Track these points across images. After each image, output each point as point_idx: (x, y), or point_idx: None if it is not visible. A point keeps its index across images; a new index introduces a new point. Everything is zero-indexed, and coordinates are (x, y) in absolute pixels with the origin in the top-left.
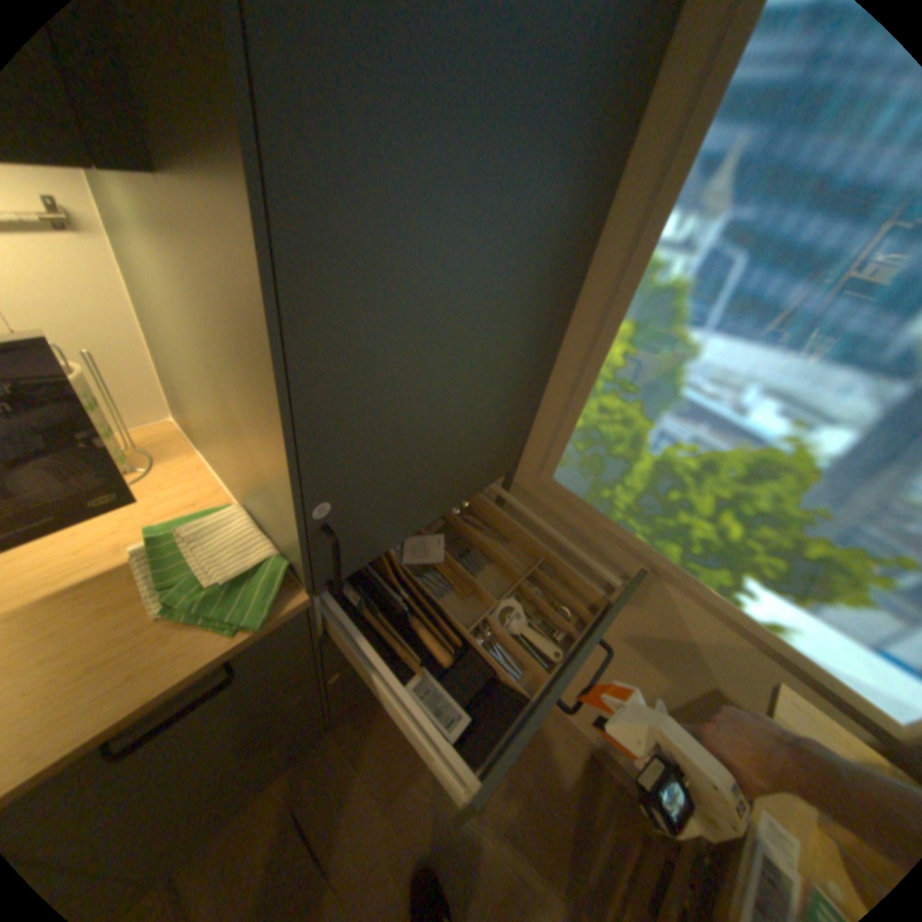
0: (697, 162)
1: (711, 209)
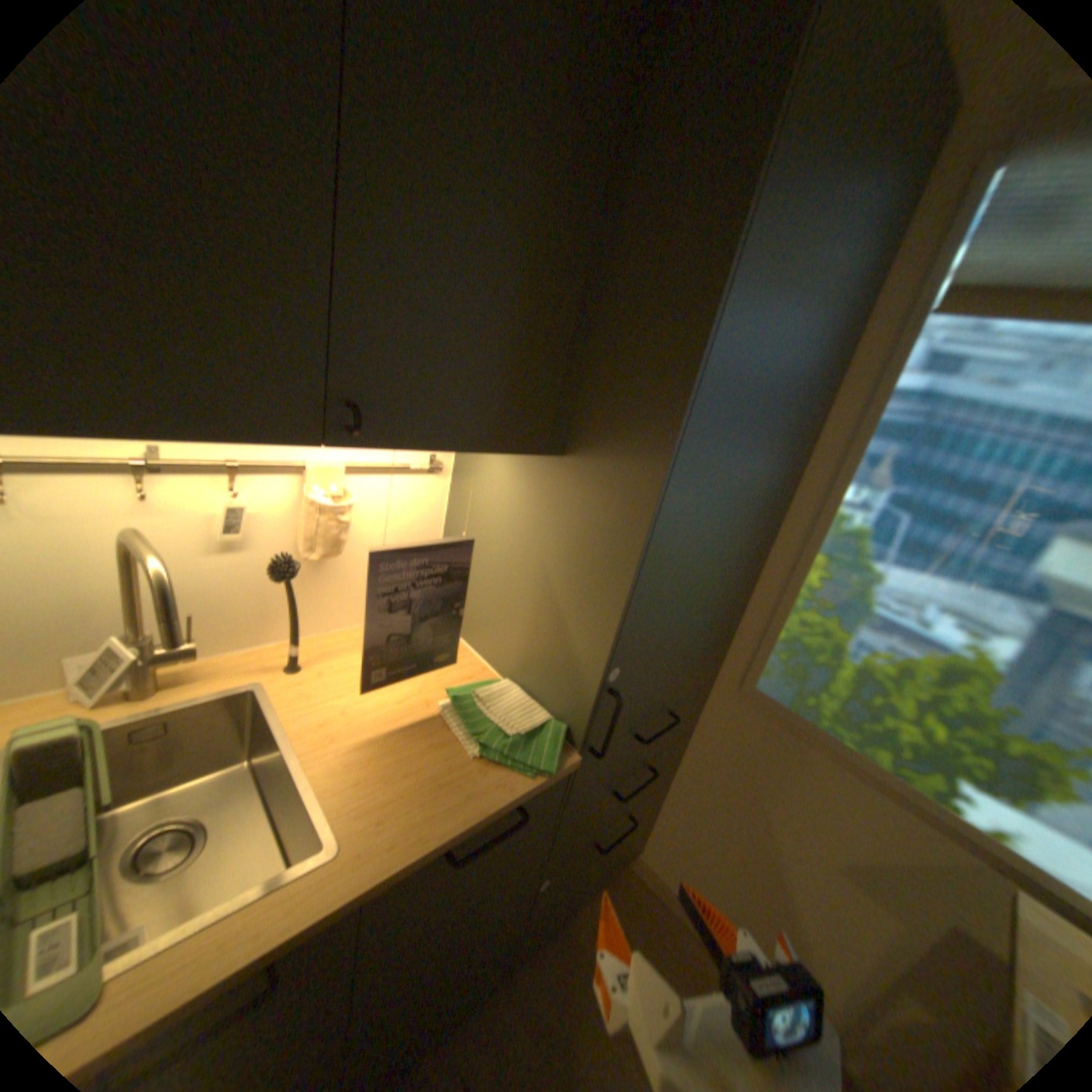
0: (864, 458)
1: (878, 485)
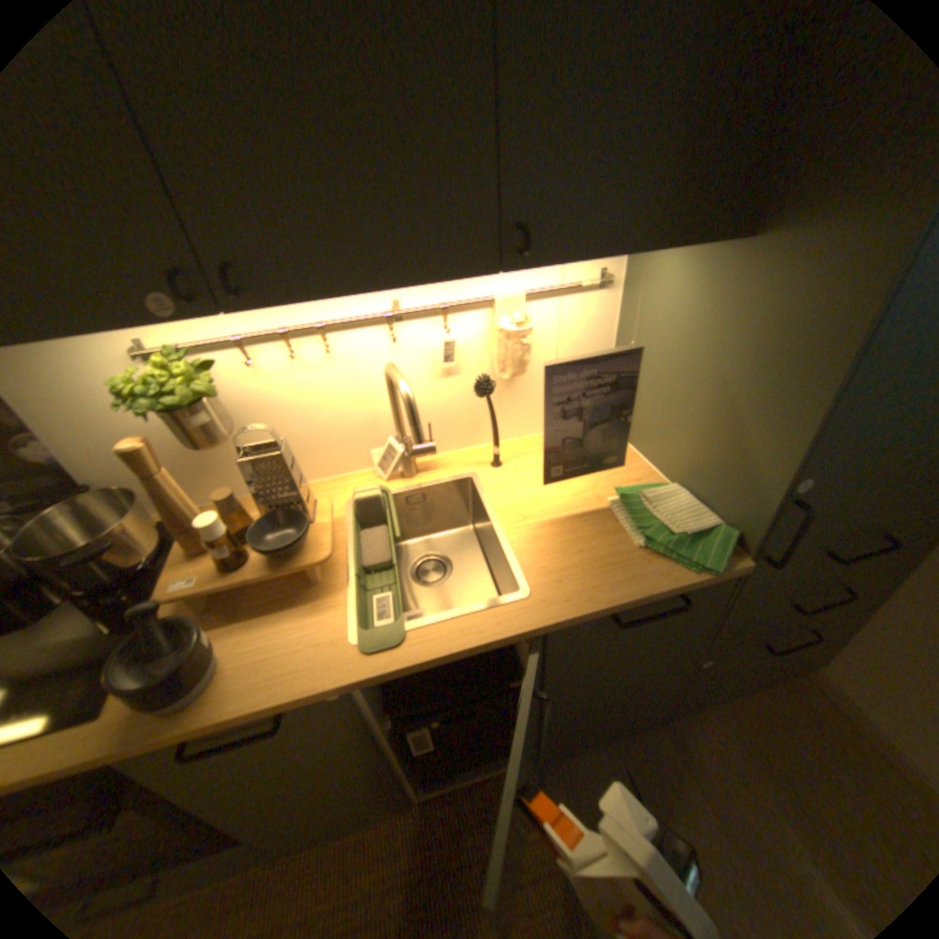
0: None
1: None
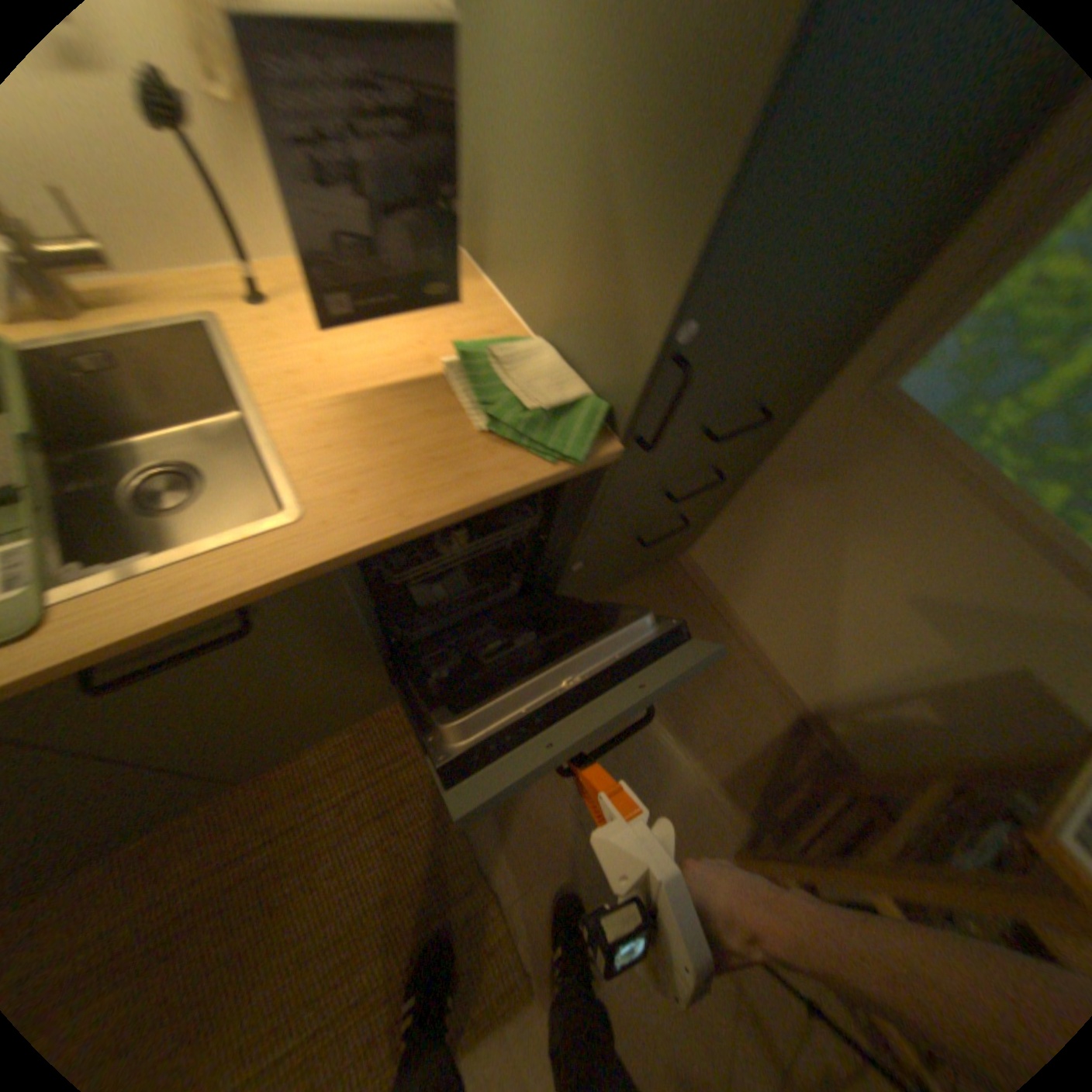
0: None
1: None
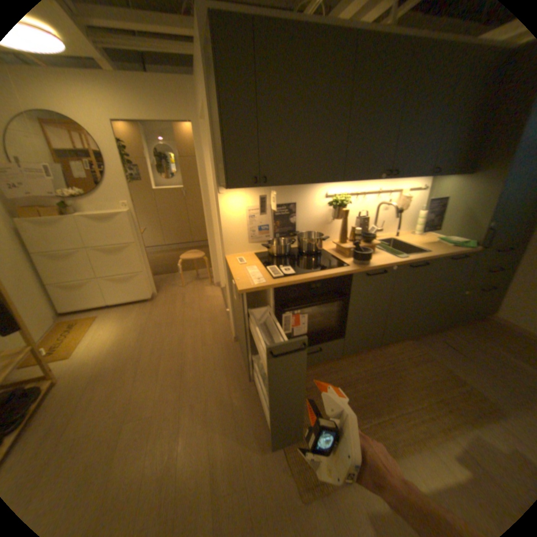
0: None
1: None
